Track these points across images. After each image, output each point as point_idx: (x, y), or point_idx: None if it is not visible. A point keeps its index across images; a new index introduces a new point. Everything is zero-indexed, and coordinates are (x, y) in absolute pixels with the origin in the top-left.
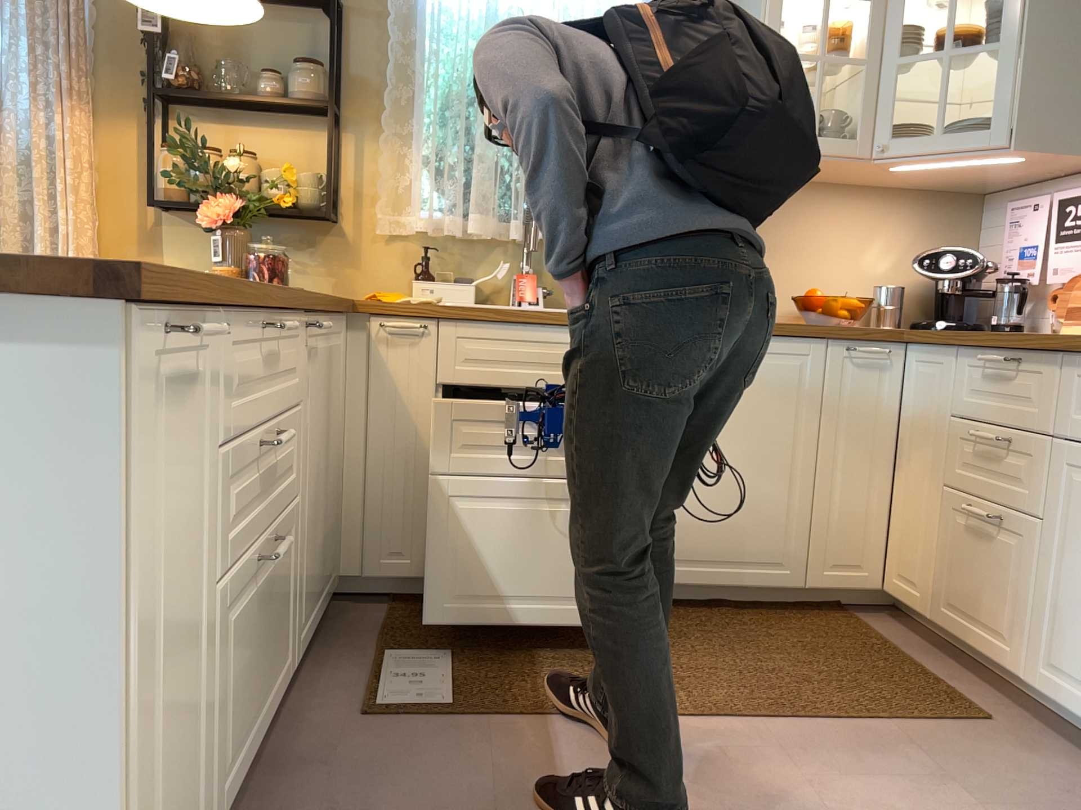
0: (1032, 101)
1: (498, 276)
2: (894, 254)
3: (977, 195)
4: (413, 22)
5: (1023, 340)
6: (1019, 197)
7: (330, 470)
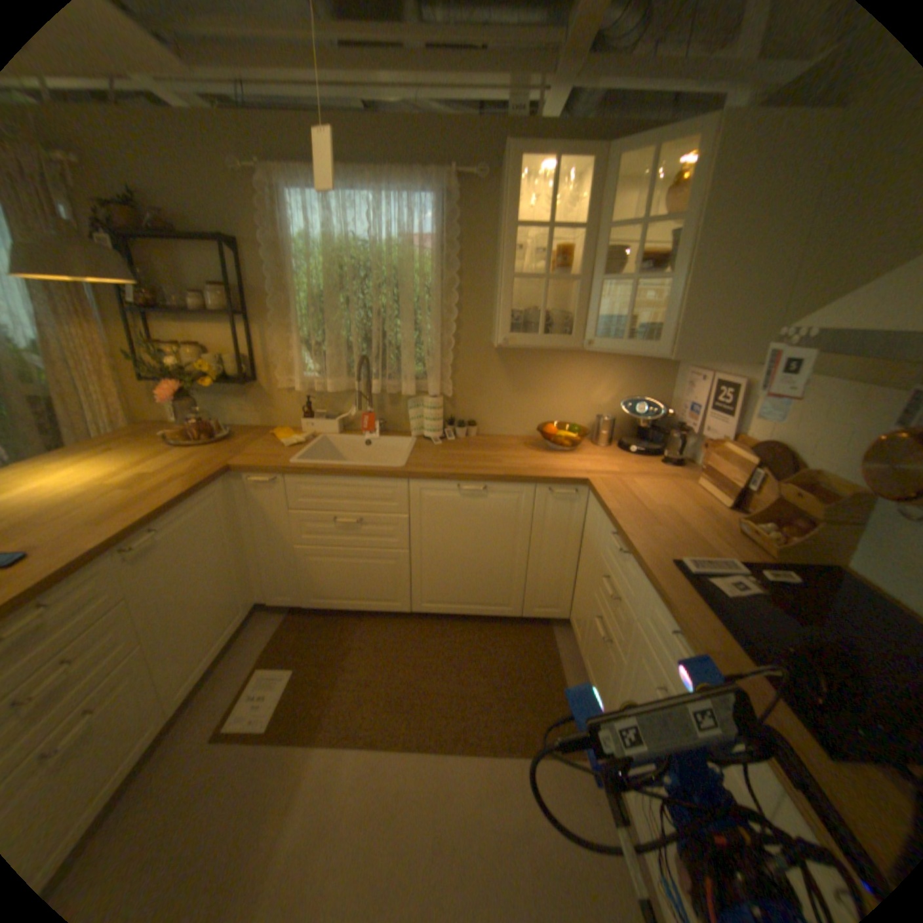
0: (692, 323)
1: (351, 416)
2: (614, 392)
3: None
4: (280, 248)
5: (630, 545)
6: (699, 361)
7: (216, 576)
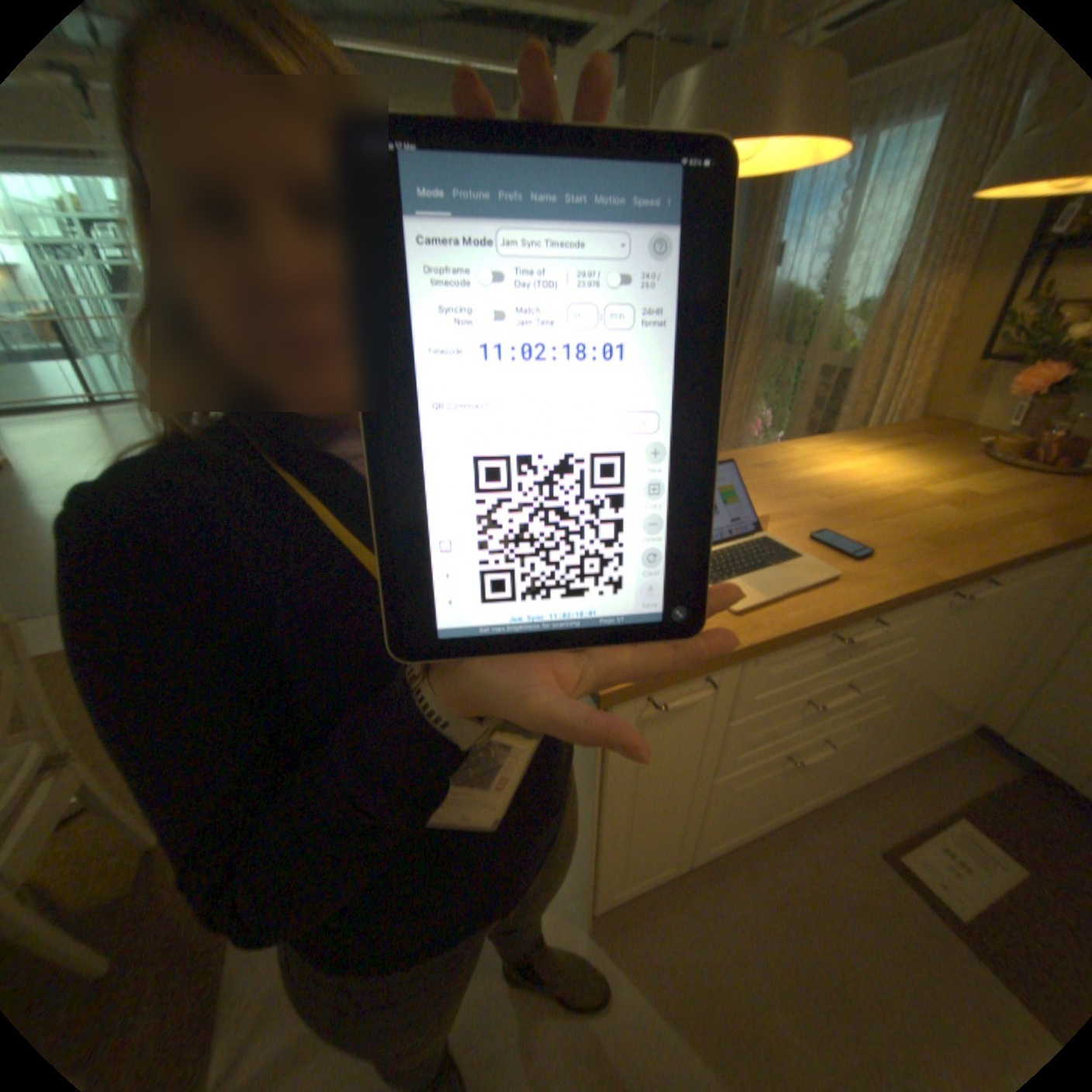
0: None
1: None
2: None
3: None
4: None
5: None
6: None
7: (992, 669)
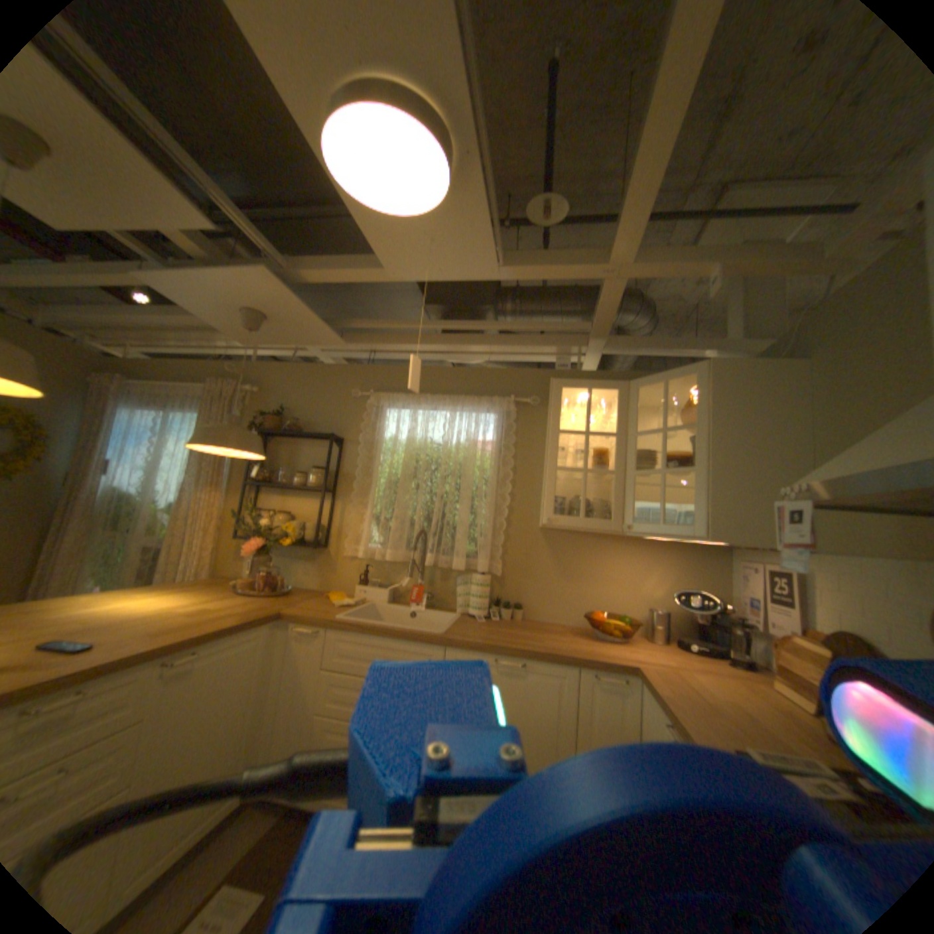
0: (721, 509)
1: (402, 586)
2: (666, 587)
3: (726, 549)
4: (374, 446)
5: (683, 731)
6: (750, 558)
7: (229, 732)
